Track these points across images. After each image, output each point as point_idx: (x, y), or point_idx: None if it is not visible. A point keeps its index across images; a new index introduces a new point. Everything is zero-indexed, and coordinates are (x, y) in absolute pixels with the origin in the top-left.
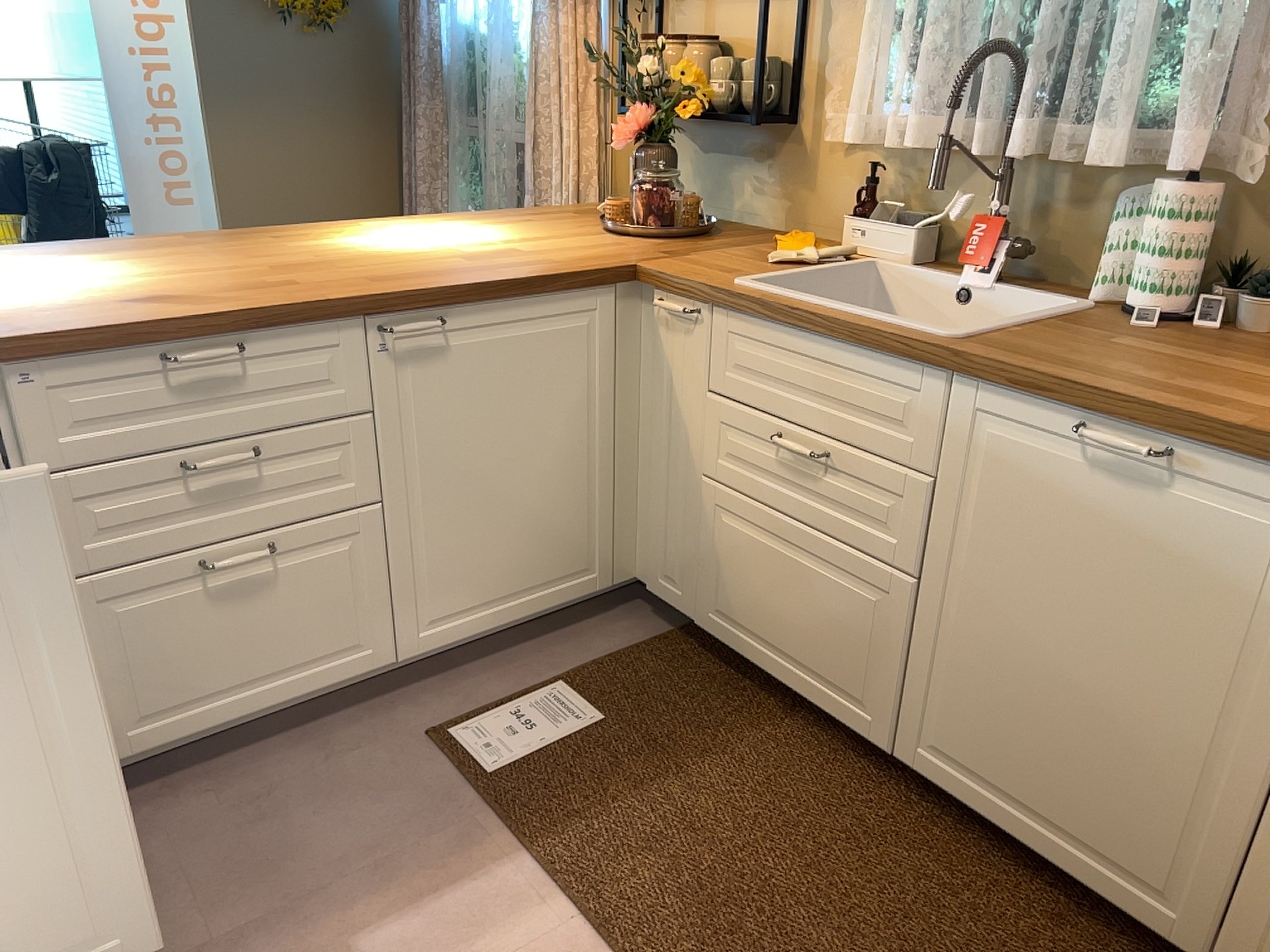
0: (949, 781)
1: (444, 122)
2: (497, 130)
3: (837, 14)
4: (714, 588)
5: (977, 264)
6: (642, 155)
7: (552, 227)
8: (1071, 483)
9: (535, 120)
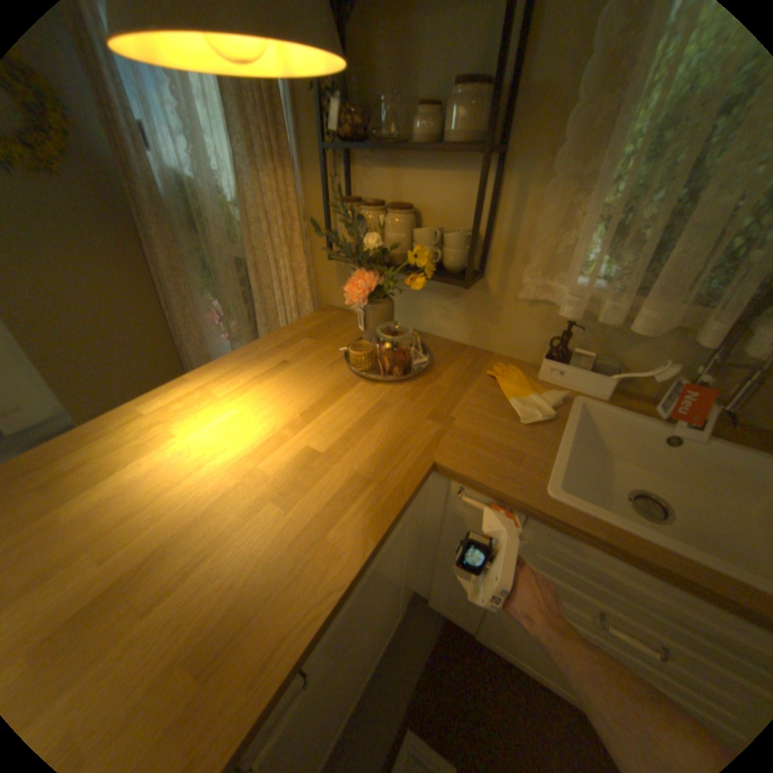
0: None
1: (172, 238)
2: (219, 252)
3: (551, 197)
4: (498, 637)
5: (695, 421)
6: (371, 307)
7: (310, 374)
8: None
9: (252, 252)
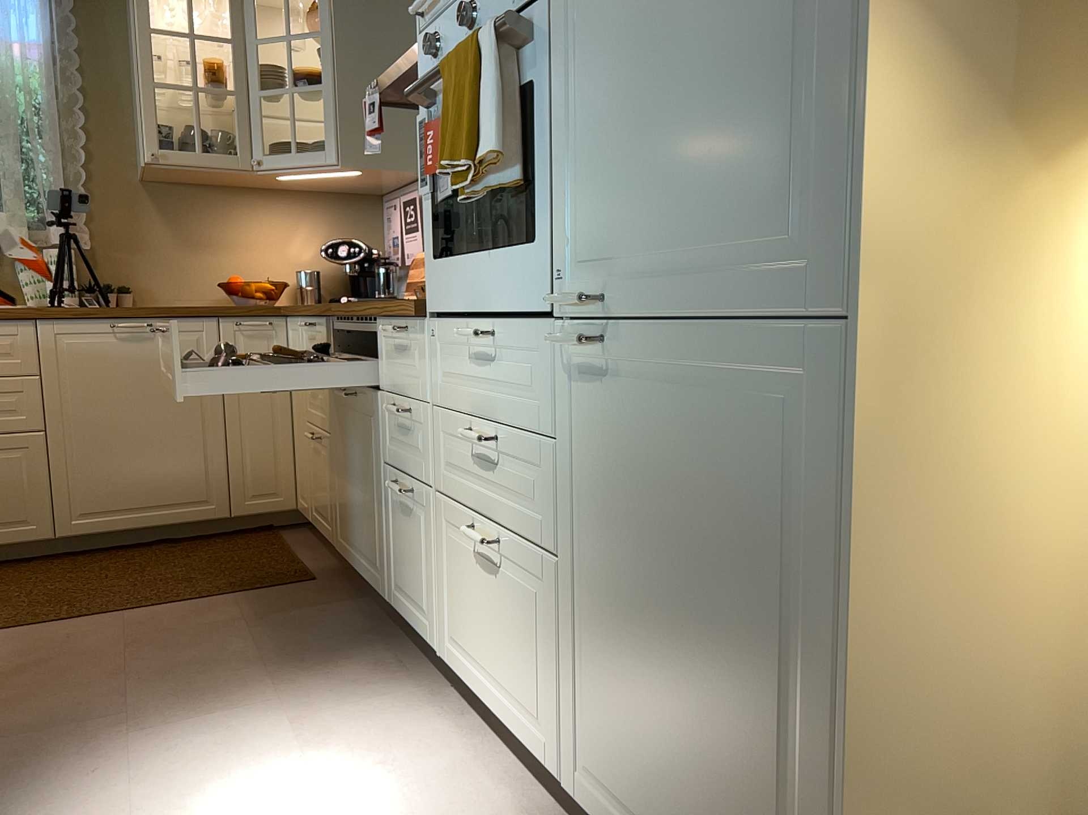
0: (95, 526)
1: None
2: None
3: None
4: None
5: None
6: None
7: None
8: (113, 350)
9: None
